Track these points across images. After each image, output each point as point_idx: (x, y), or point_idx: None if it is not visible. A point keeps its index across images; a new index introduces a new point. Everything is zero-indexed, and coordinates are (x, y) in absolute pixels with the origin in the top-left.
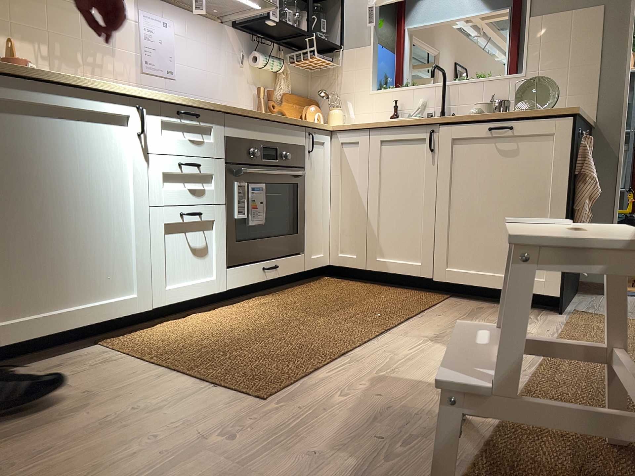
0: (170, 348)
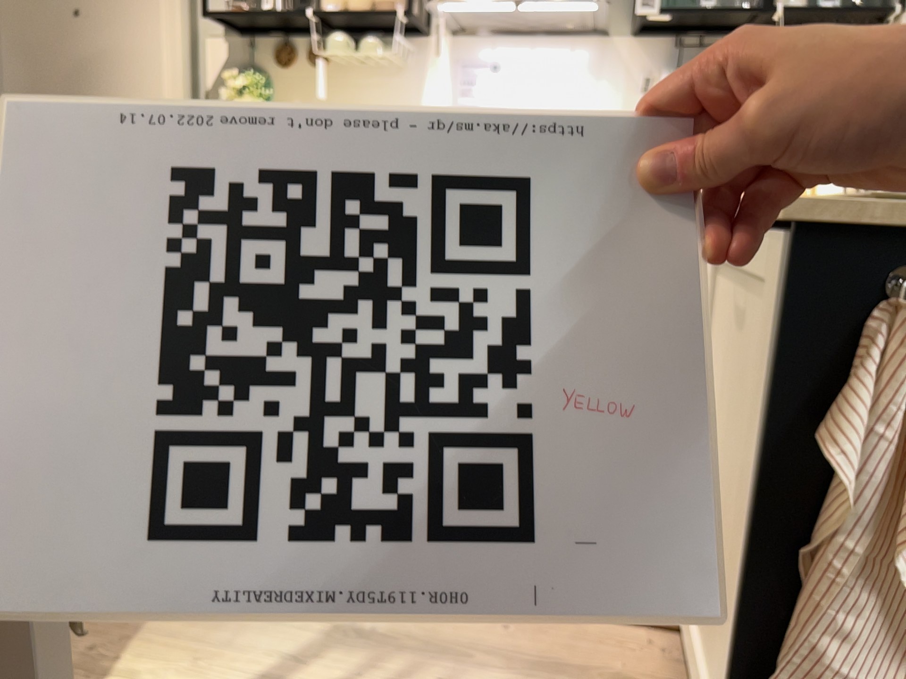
0: None
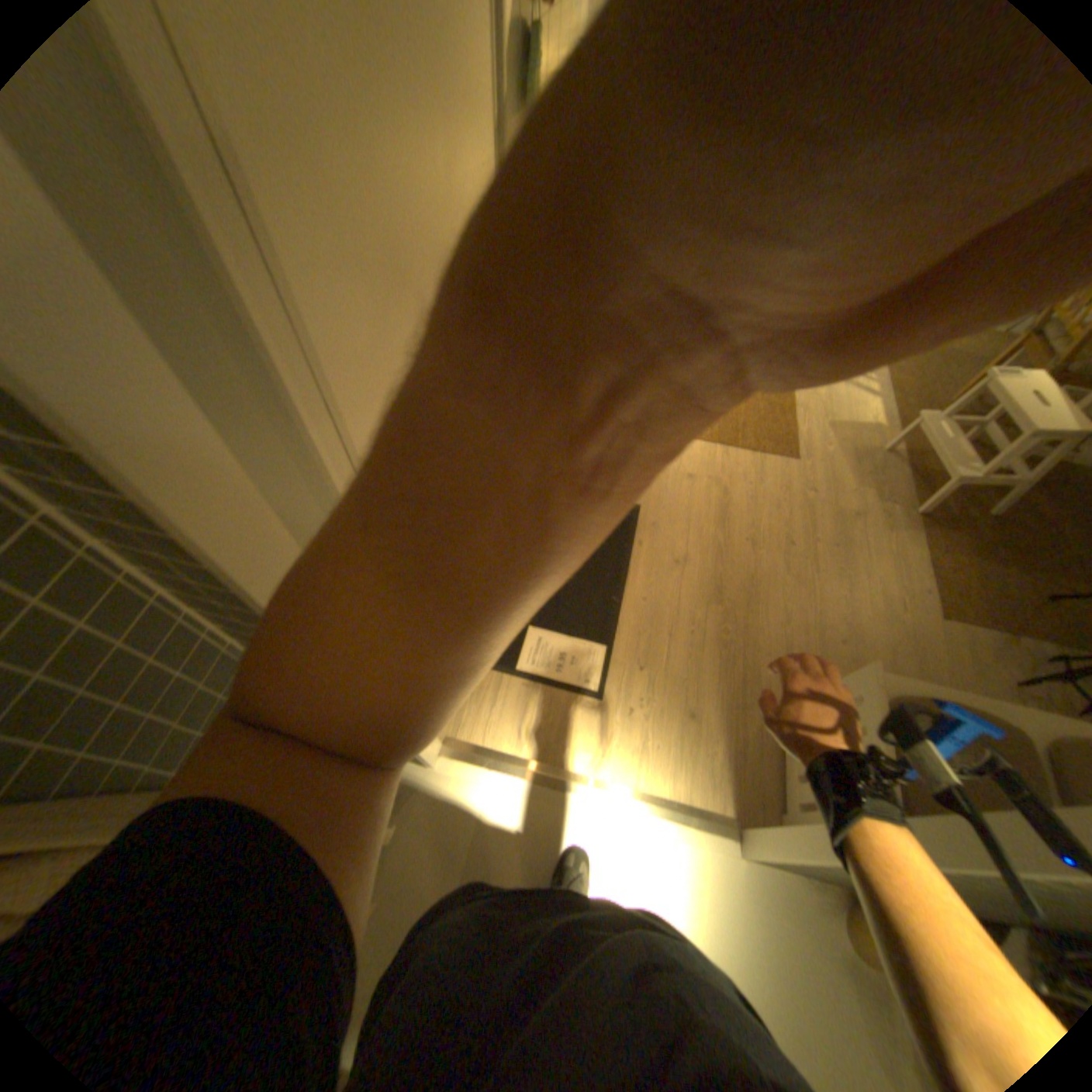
0: None
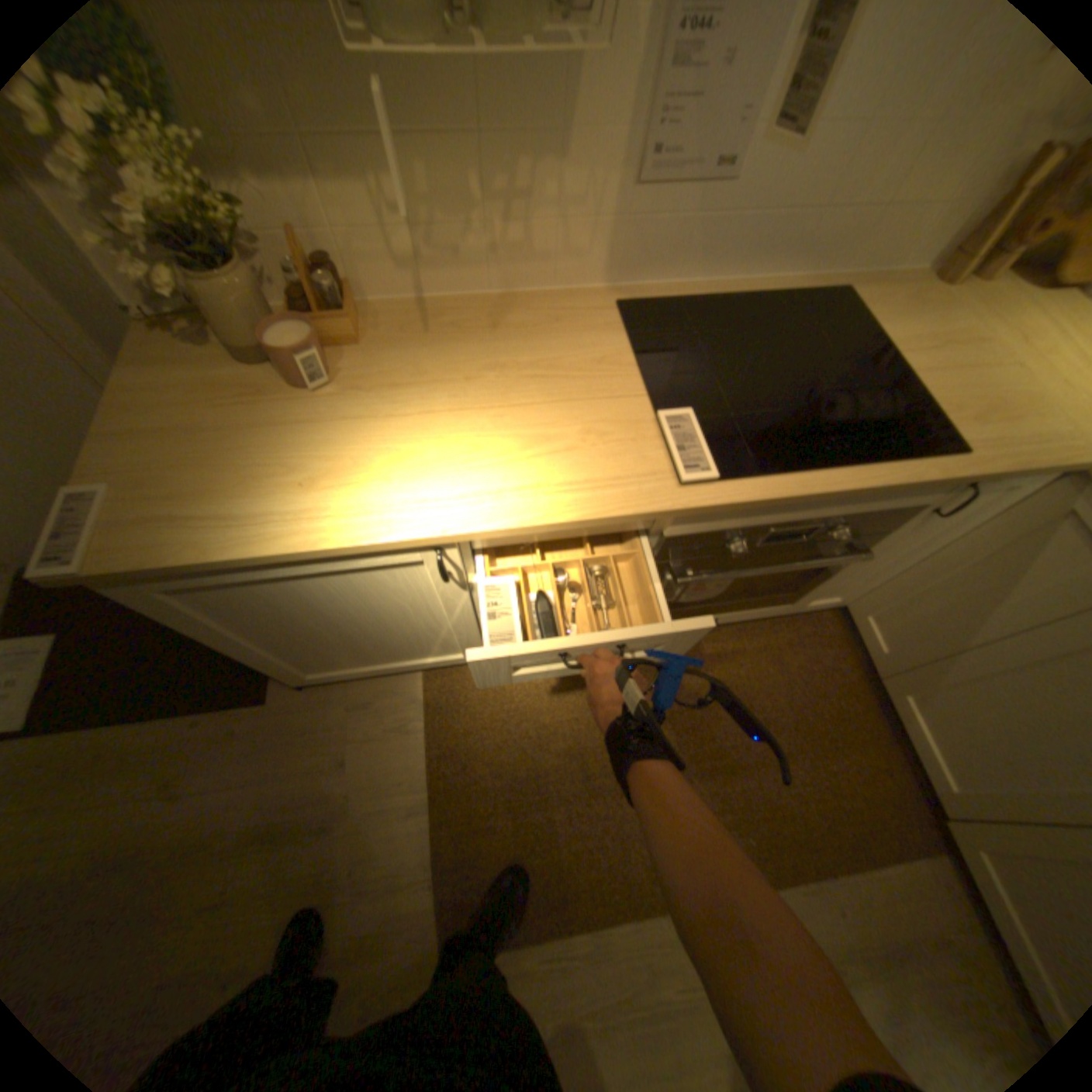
0: (462, 748)
